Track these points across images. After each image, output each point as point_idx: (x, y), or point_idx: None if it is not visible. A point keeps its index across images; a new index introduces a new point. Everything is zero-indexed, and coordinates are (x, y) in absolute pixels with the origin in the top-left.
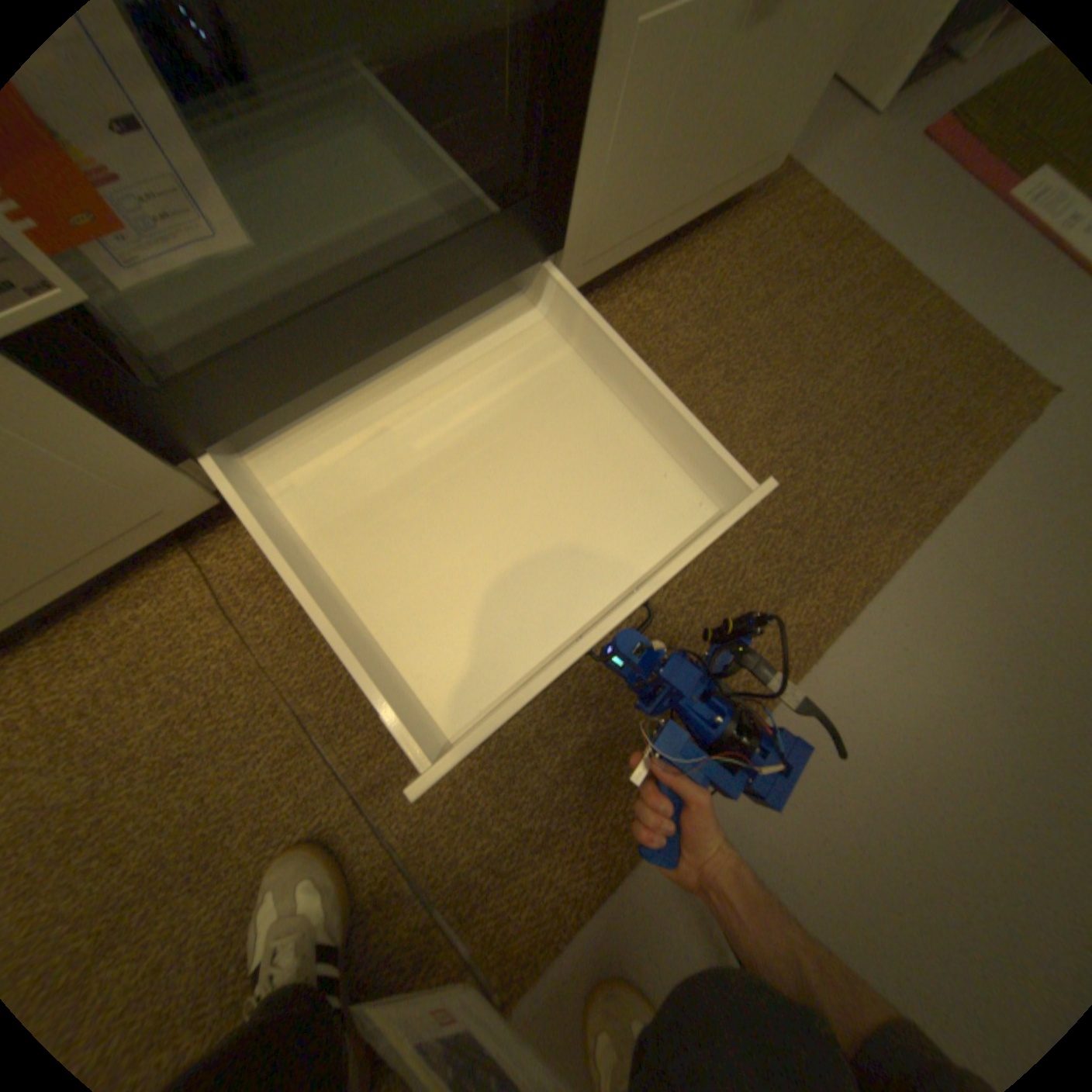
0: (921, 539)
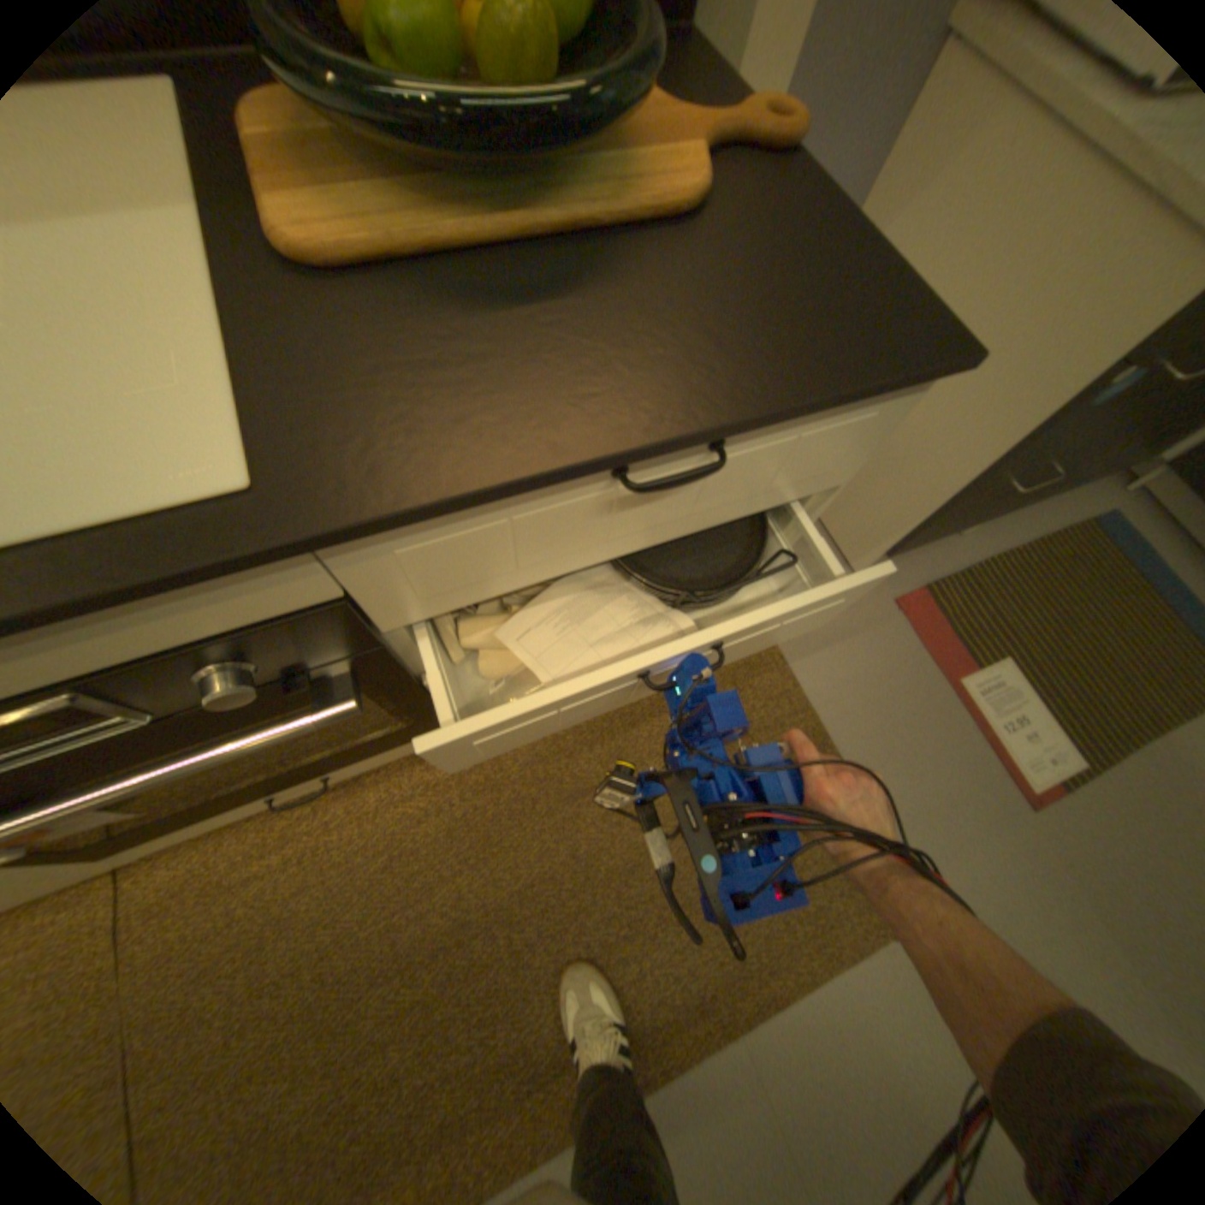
0: (728, 1047)
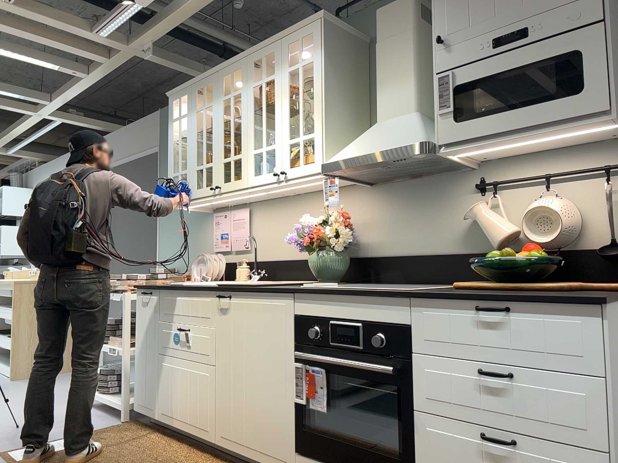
0: None
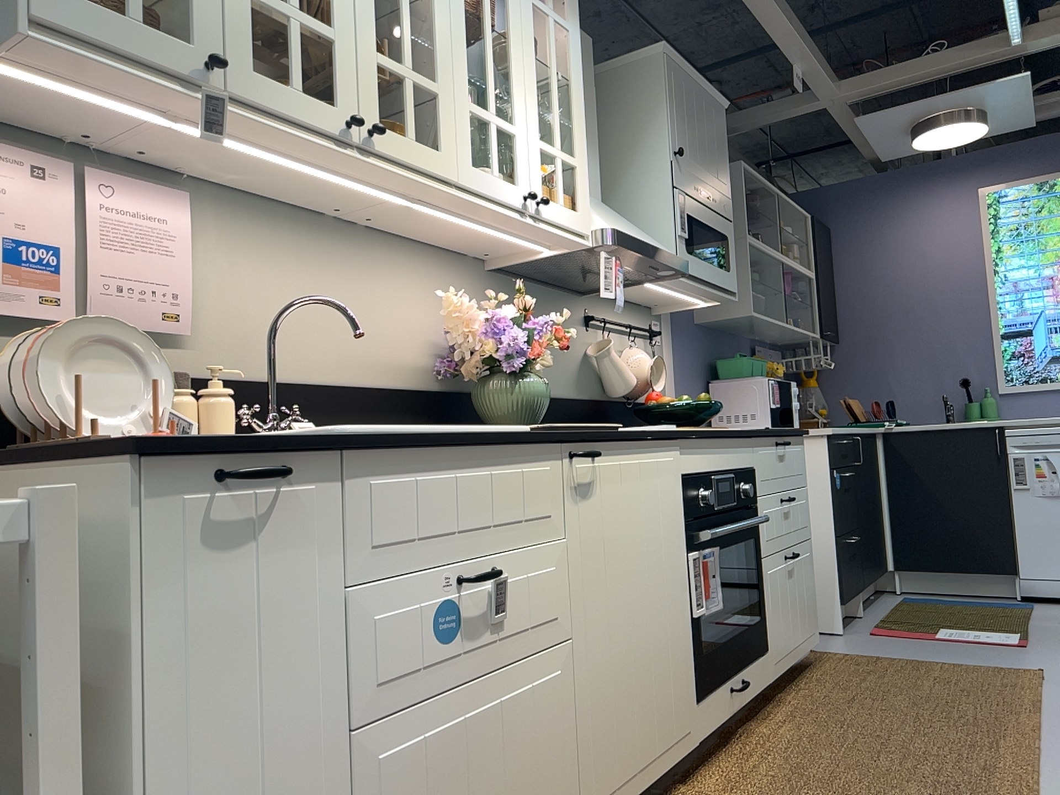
0: (1041, 714)
